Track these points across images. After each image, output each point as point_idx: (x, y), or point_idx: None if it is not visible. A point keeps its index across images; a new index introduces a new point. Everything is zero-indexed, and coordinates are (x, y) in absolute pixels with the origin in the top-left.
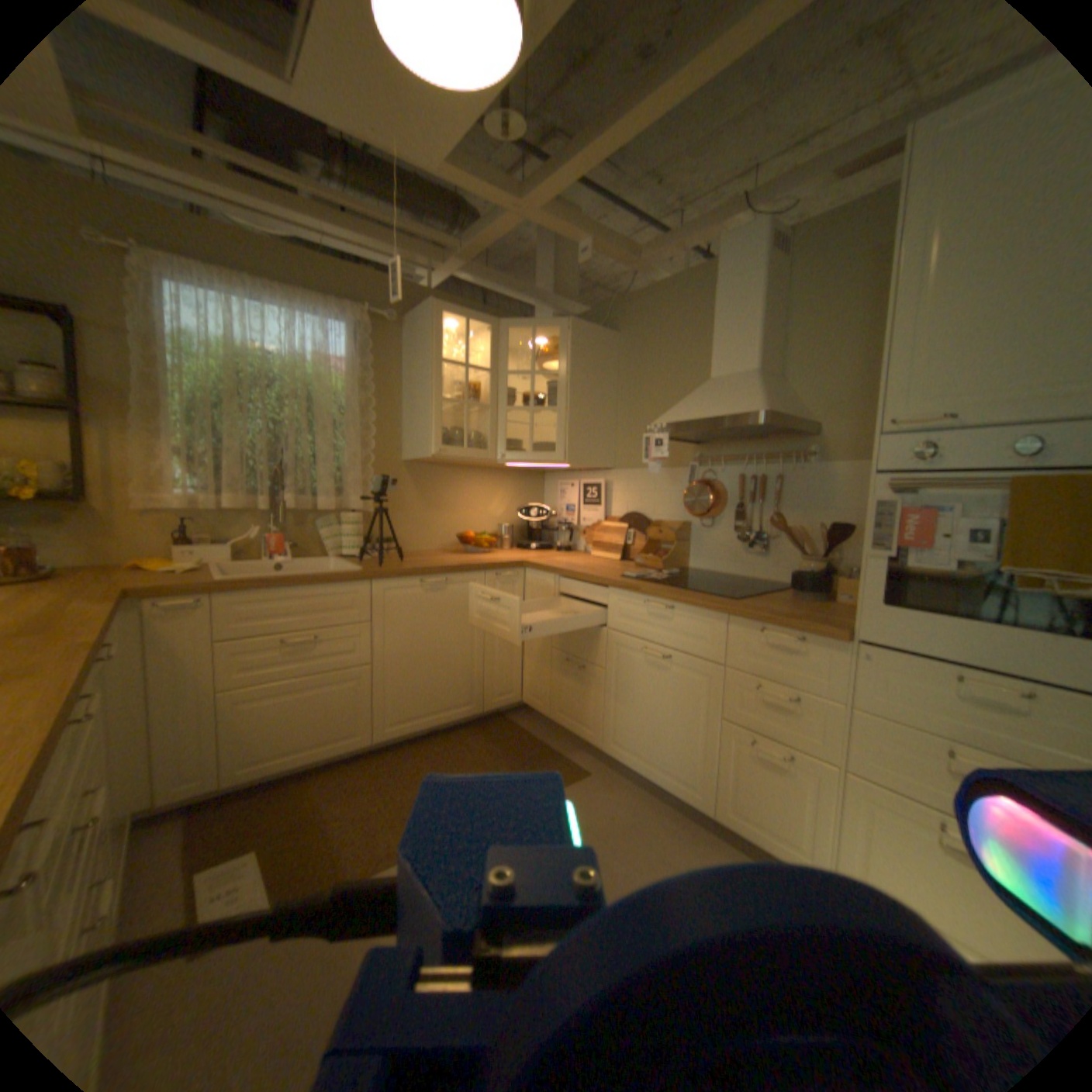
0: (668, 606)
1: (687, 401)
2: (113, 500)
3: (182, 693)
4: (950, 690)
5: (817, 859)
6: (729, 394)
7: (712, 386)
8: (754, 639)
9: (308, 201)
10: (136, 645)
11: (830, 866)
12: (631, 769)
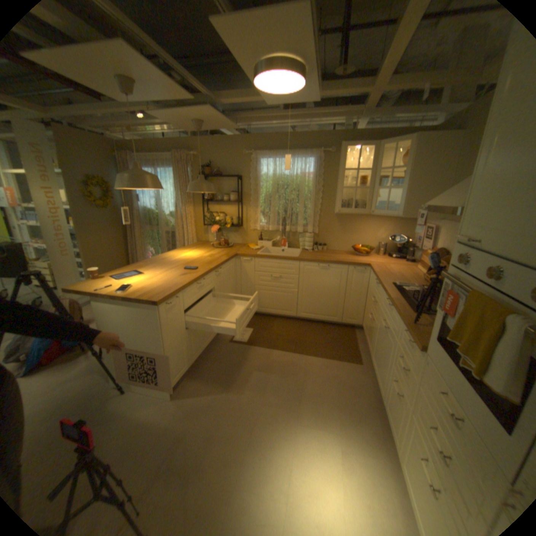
0: (391, 305)
1: (450, 191)
2: (248, 226)
3: (248, 283)
4: (443, 400)
5: (399, 446)
6: (465, 190)
7: (468, 181)
8: (406, 335)
9: (304, 113)
10: (240, 268)
11: (401, 452)
12: (375, 372)
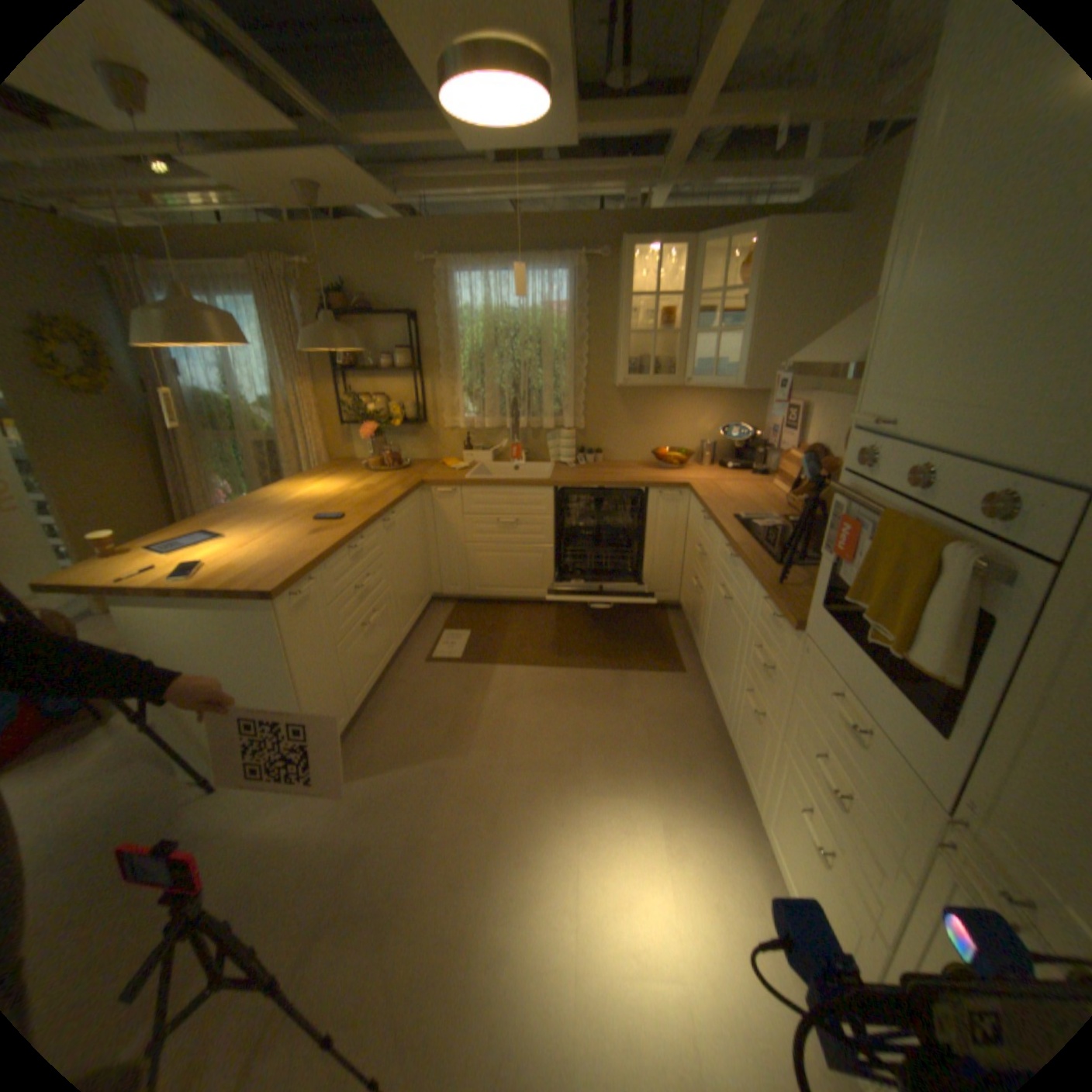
0: (735, 556)
1: (830, 334)
2: (439, 421)
3: (451, 539)
4: (836, 706)
5: (760, 799)
6: (858, 332)
7: (862, 315)
8: (765, 606)
9: (540, 172)
10: (431, 510)
11: (764, 808)
12: (708, 681)
